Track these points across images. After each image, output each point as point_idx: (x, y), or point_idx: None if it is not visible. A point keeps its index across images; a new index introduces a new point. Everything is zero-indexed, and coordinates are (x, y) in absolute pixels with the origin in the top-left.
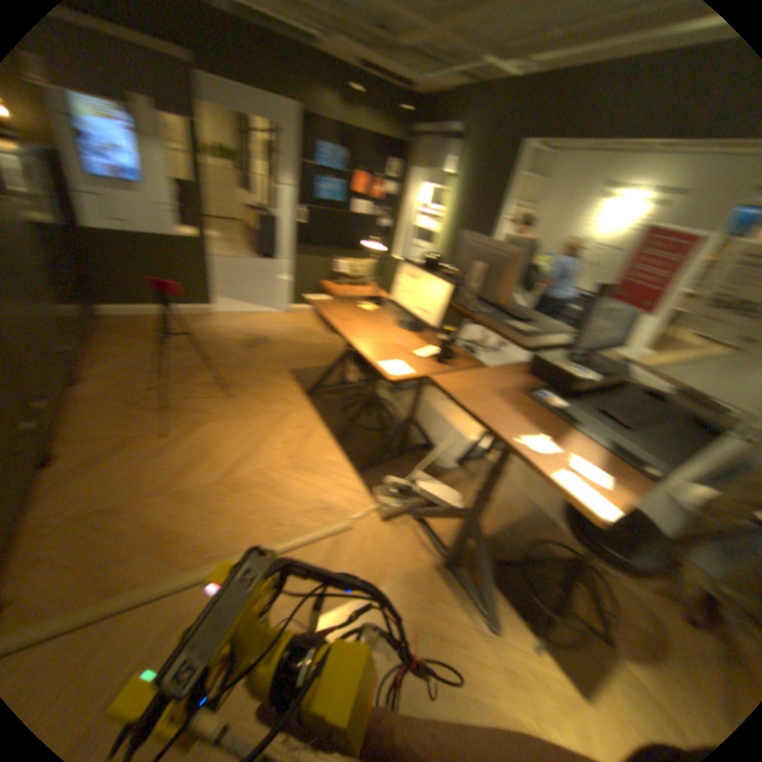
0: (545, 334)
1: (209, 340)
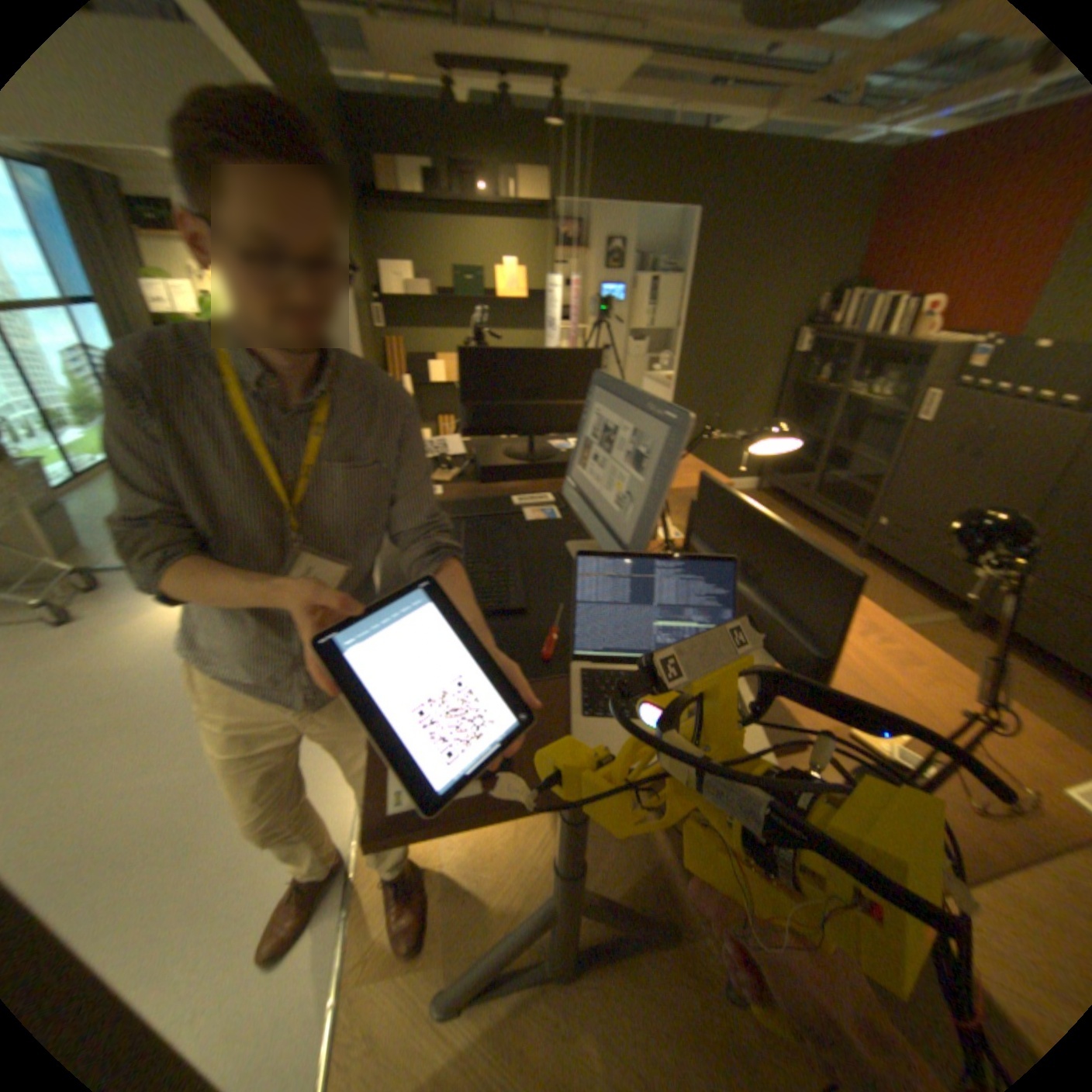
0: (507, 497)
1: None
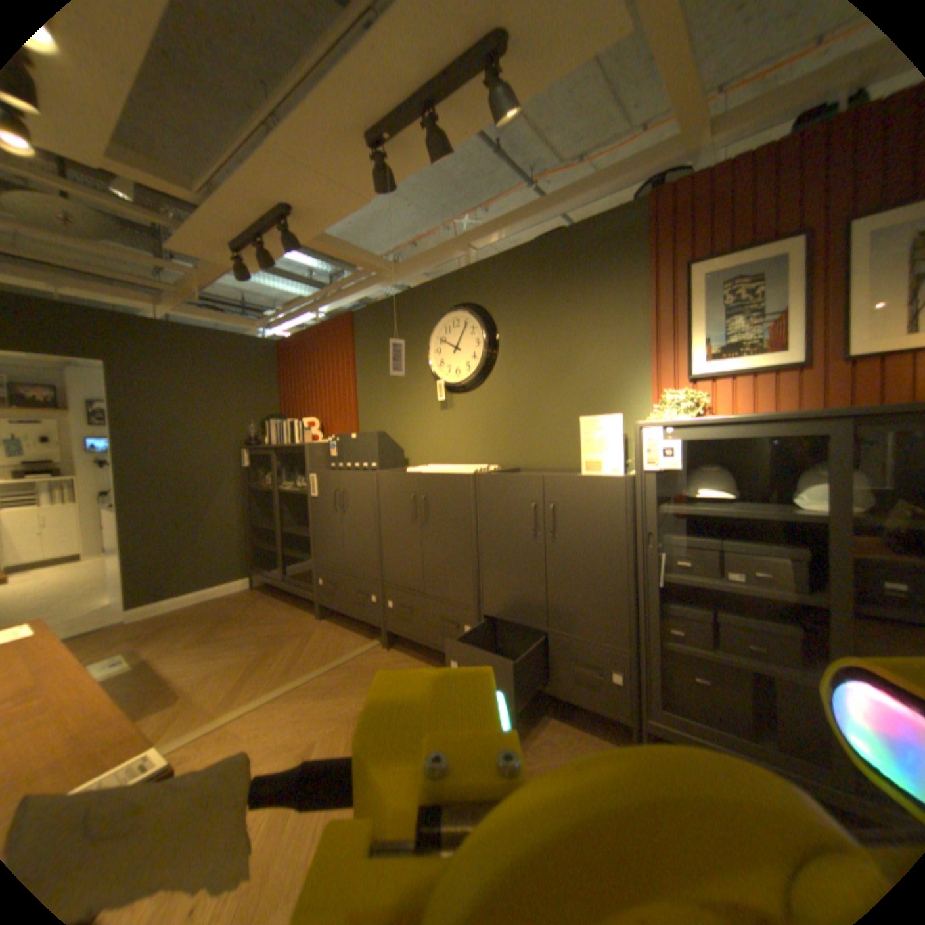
0: None
1: None
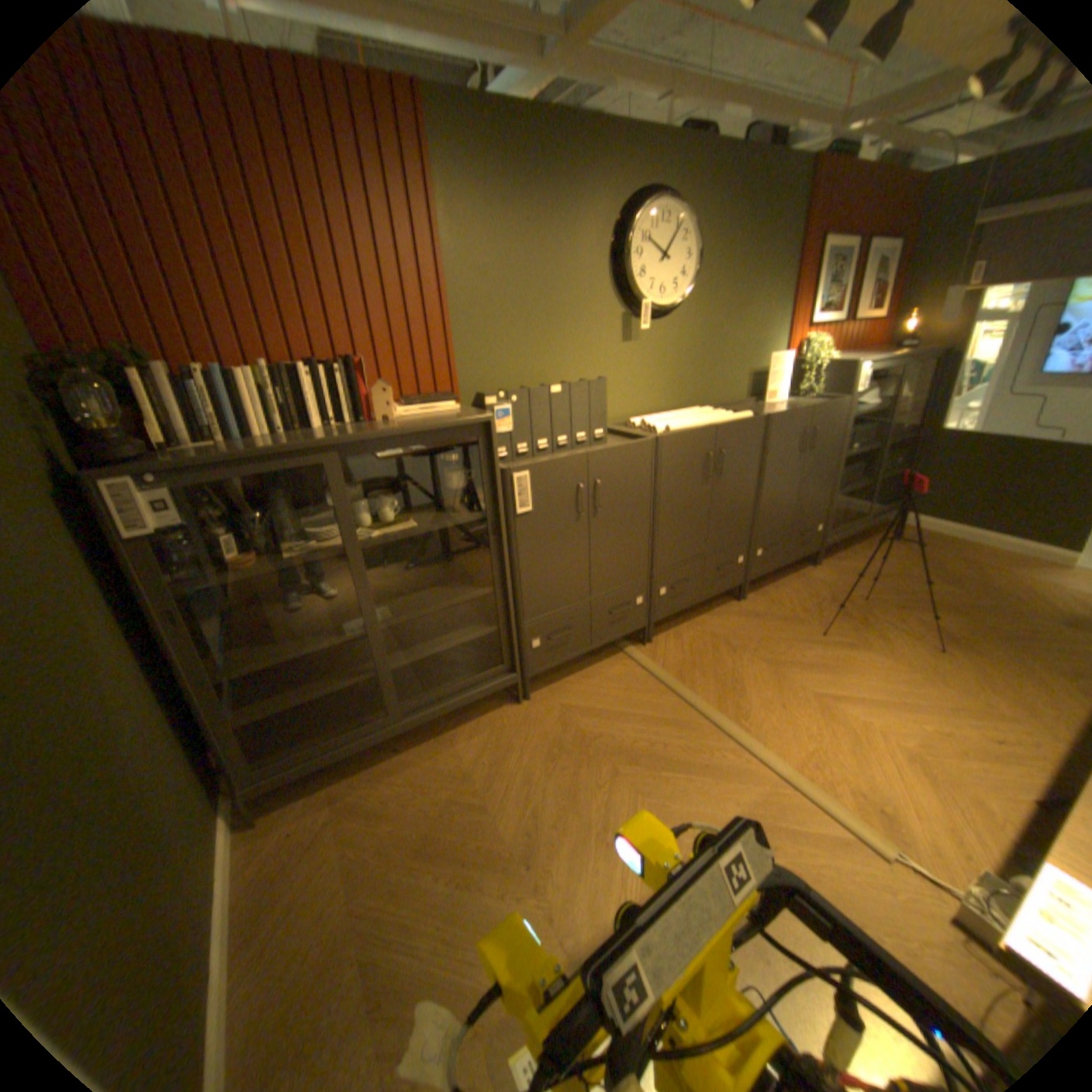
0: None
1: (1002, 589)
